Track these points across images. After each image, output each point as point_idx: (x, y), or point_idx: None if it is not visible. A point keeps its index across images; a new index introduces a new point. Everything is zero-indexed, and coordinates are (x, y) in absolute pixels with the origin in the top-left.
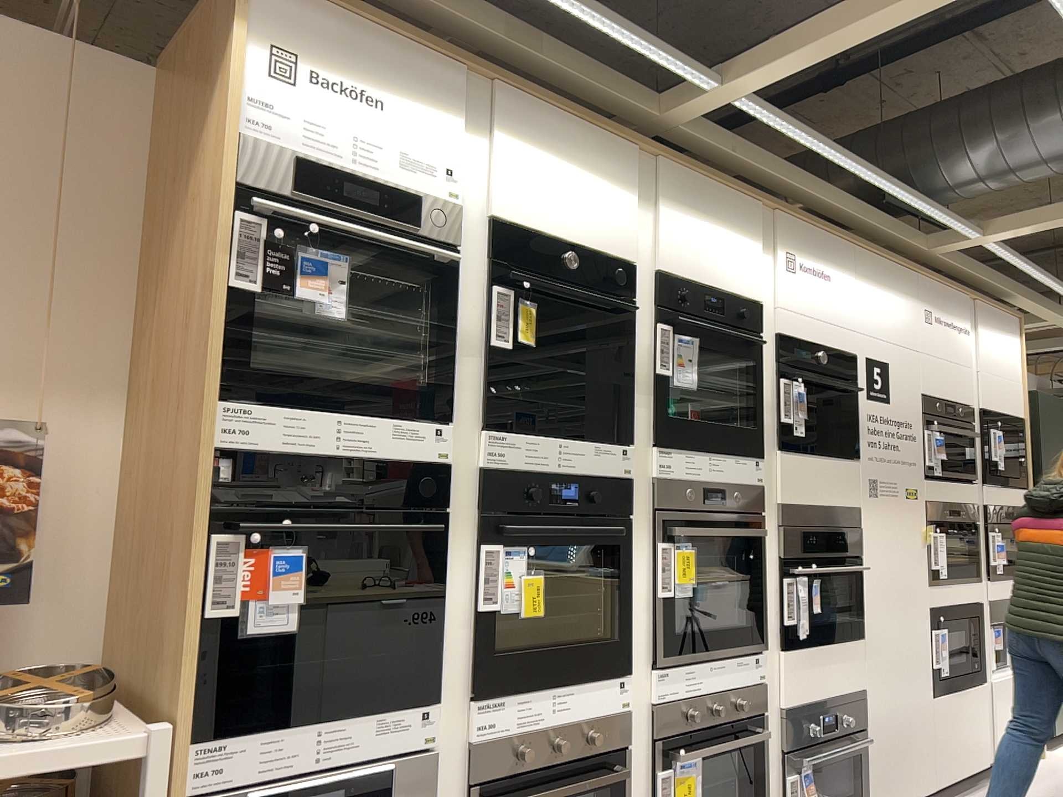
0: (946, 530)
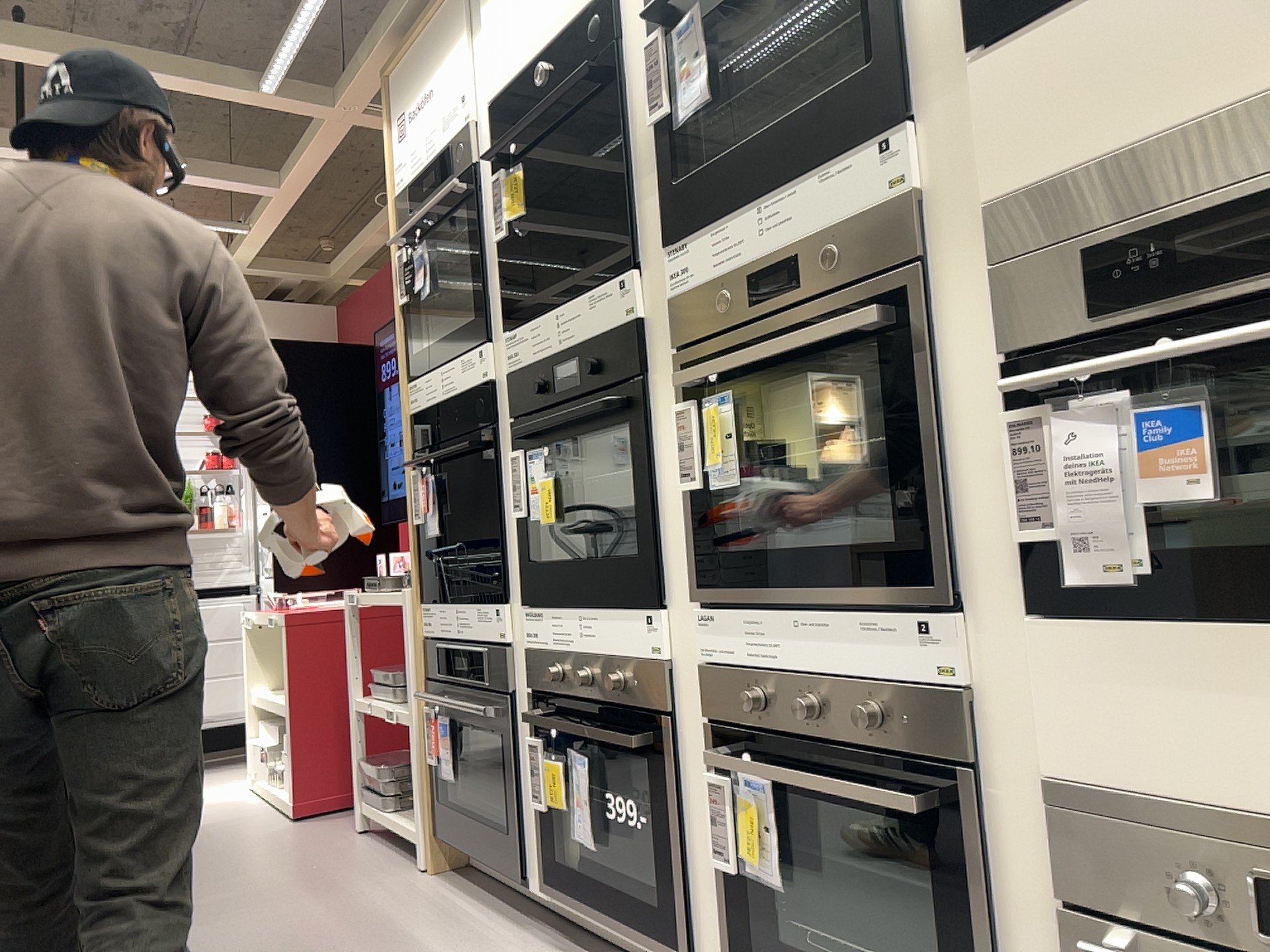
0: None
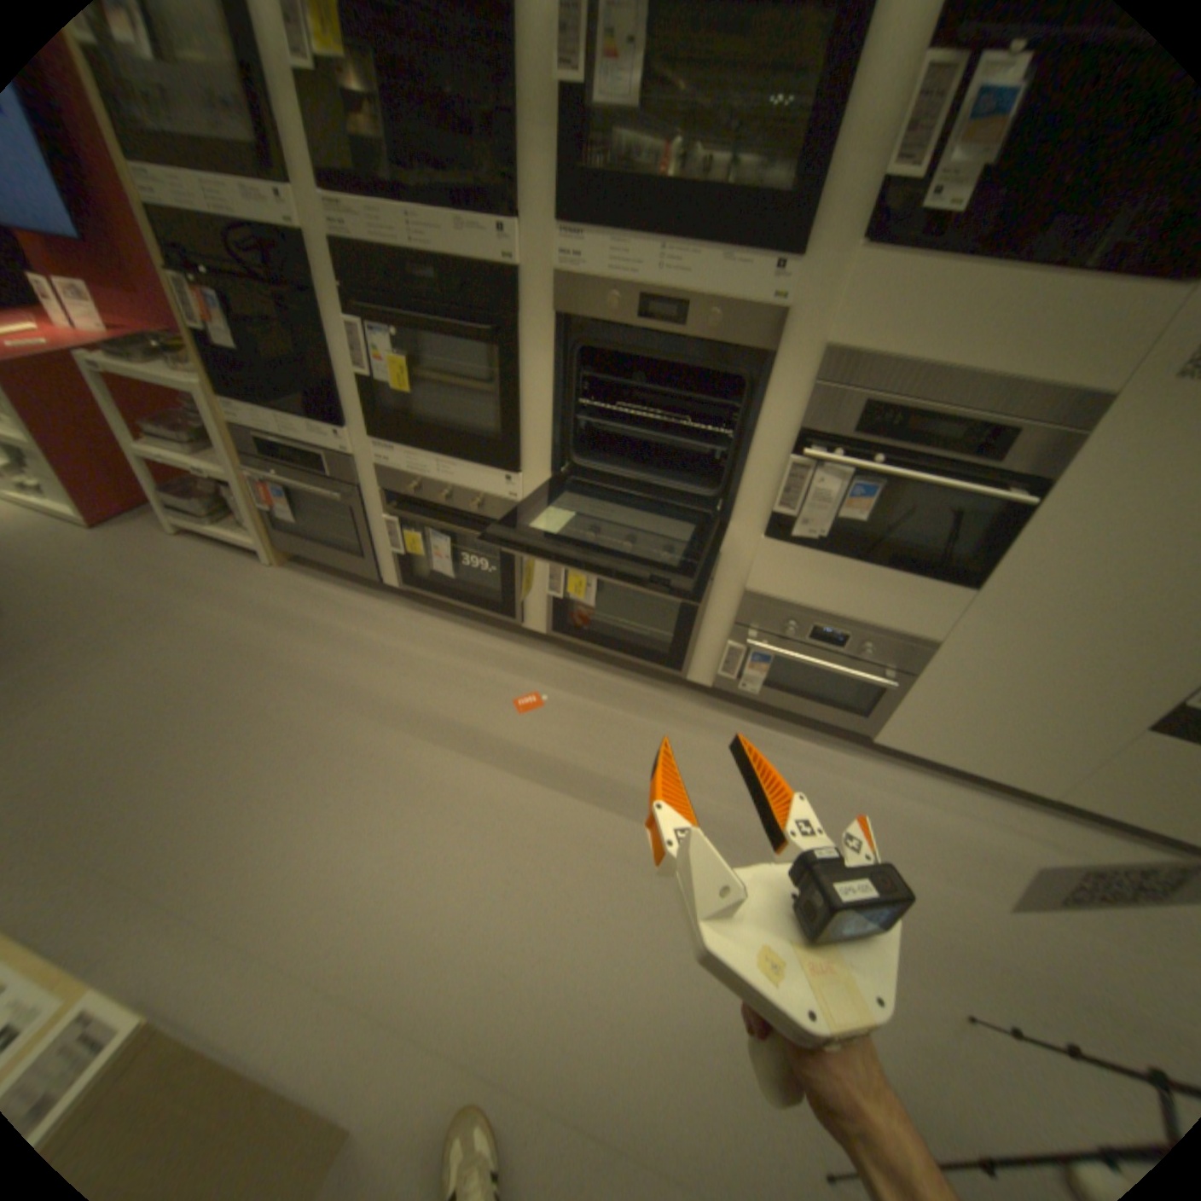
0: None
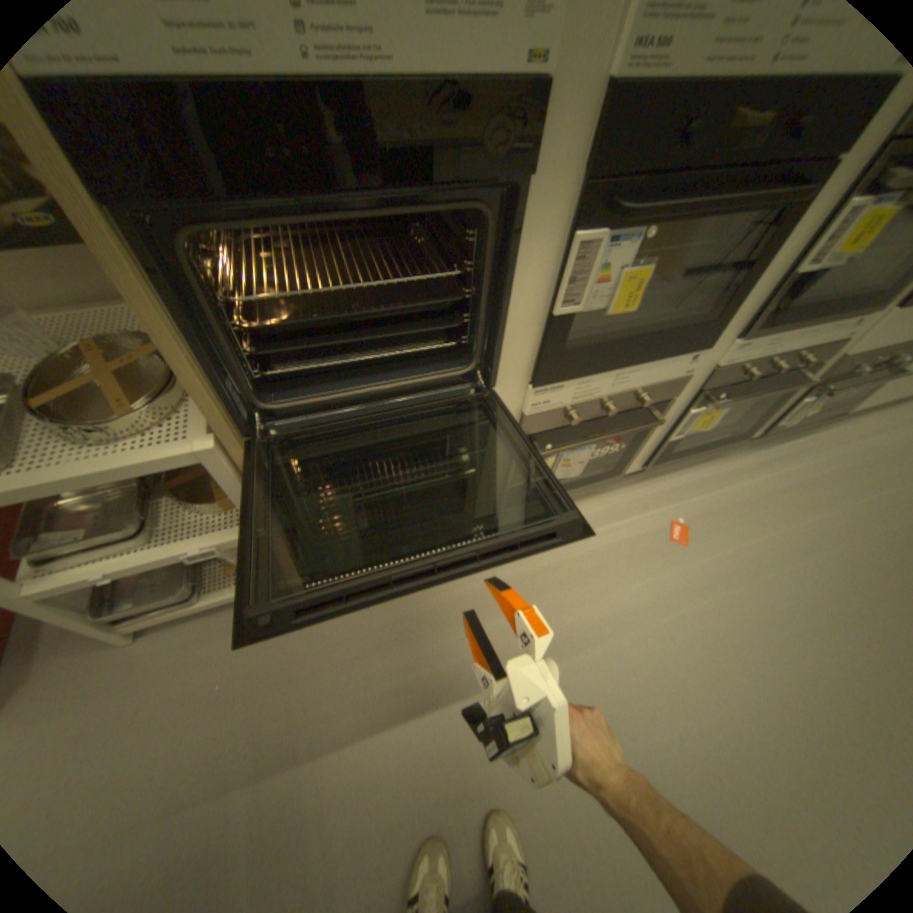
0: None
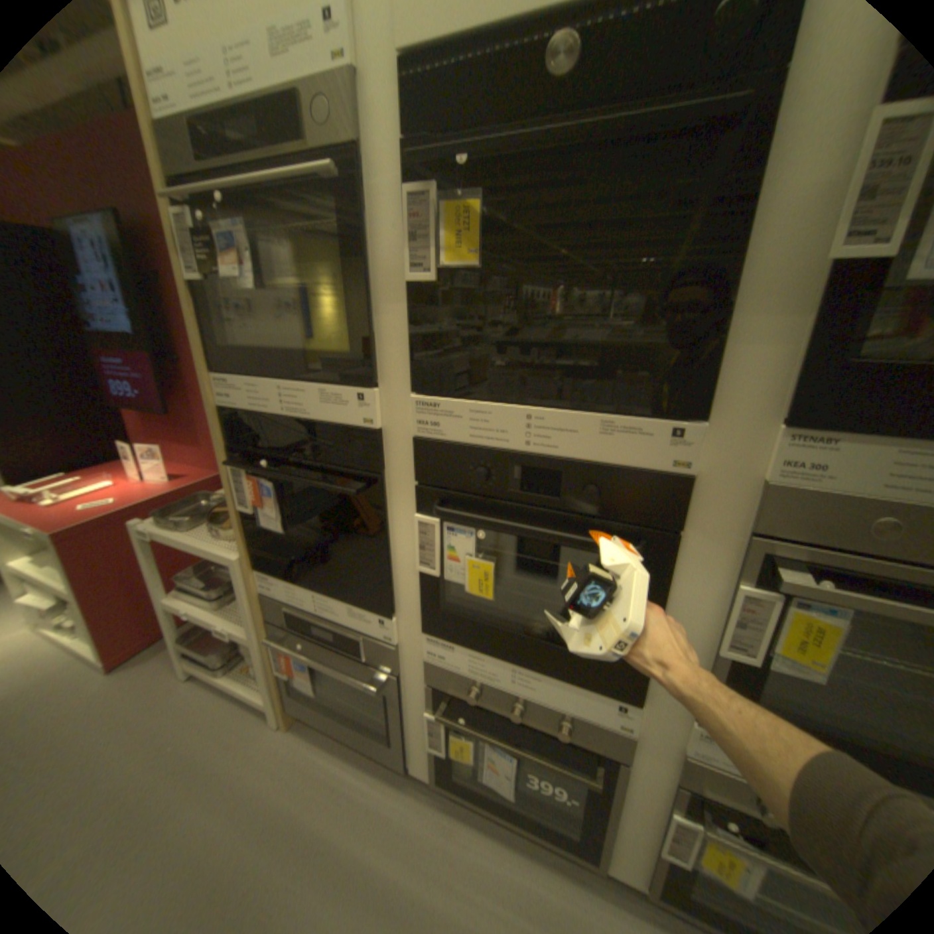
0: None
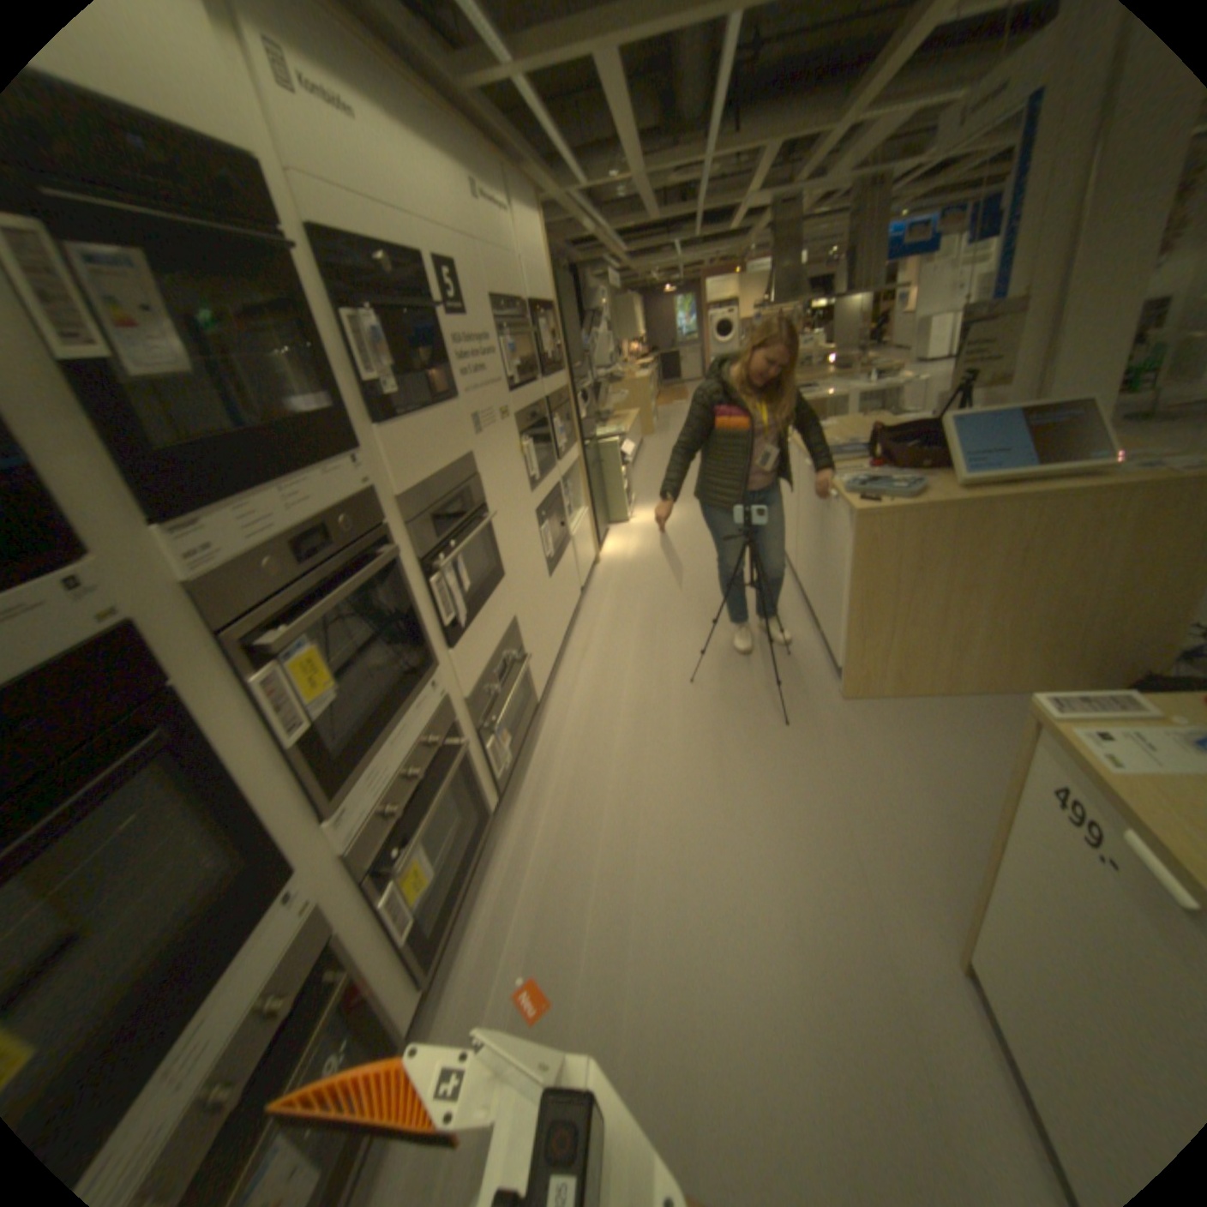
0: (541, 436)
